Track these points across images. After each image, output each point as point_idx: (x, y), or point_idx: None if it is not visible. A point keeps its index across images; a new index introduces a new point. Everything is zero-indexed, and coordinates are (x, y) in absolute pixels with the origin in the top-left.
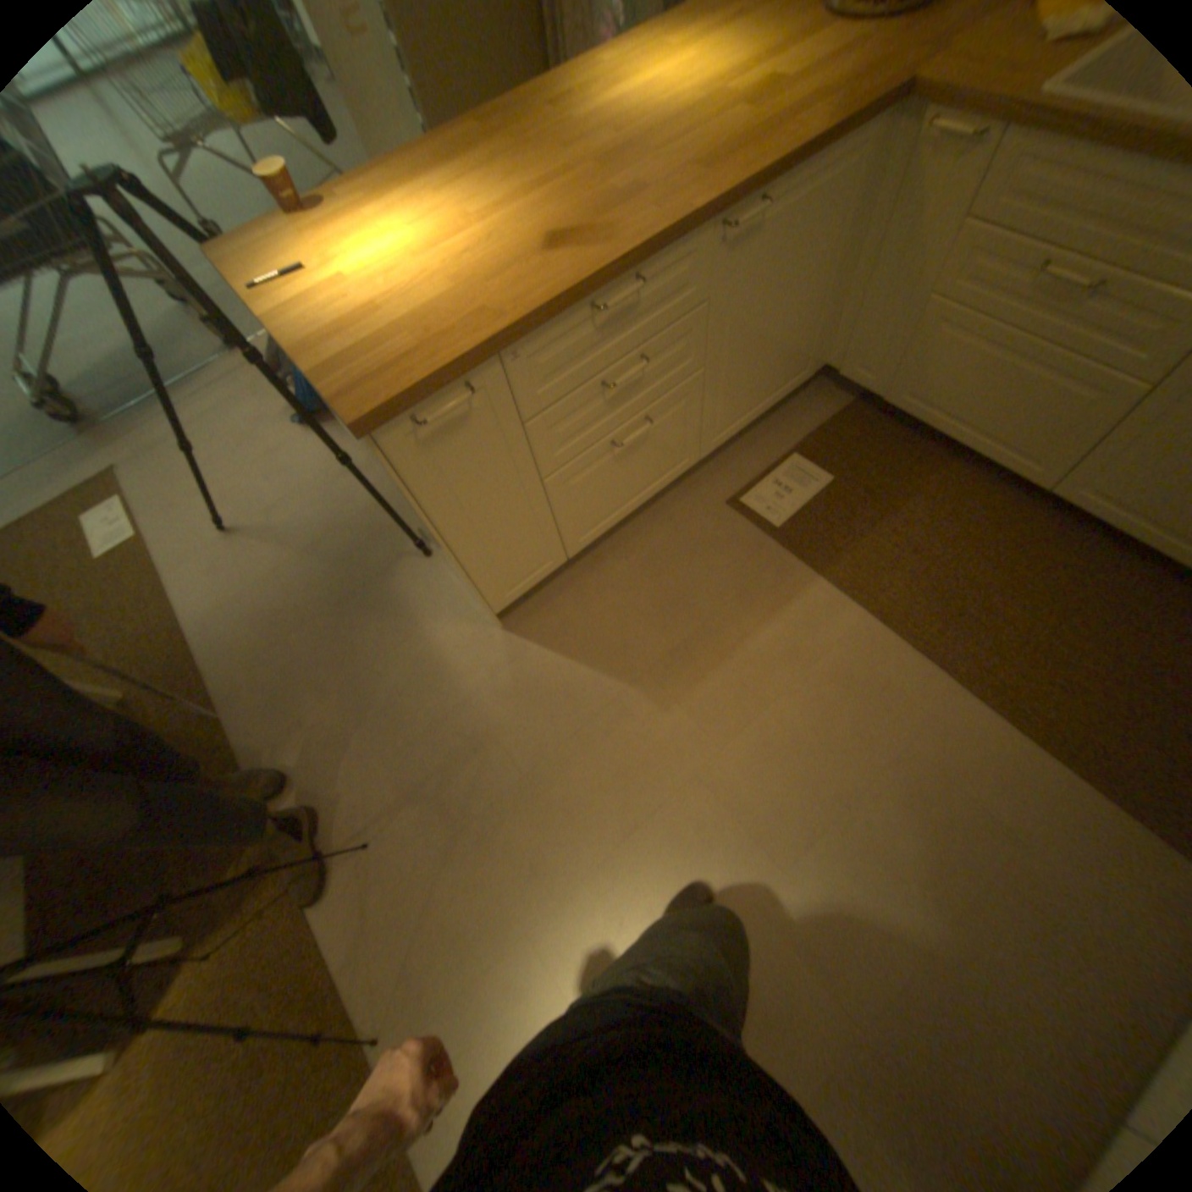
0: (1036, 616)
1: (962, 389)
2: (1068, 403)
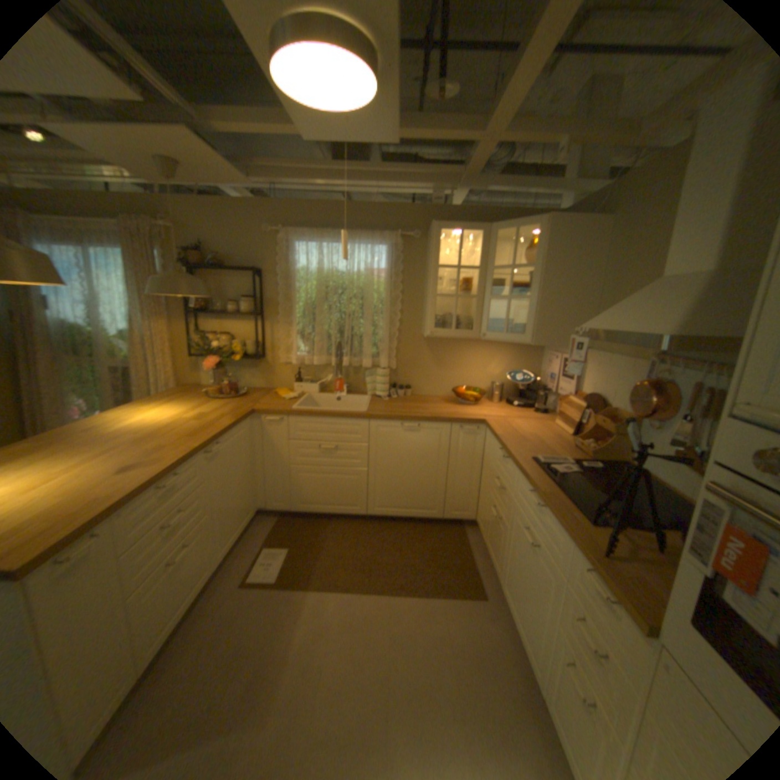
0: (393, 556)
1: (318, 492)
2: (352, 482)
